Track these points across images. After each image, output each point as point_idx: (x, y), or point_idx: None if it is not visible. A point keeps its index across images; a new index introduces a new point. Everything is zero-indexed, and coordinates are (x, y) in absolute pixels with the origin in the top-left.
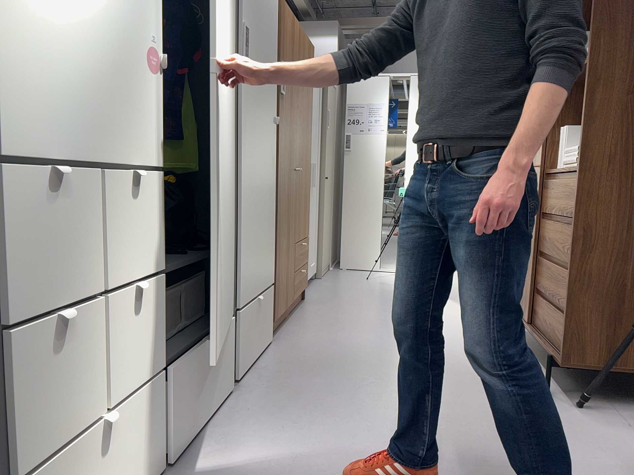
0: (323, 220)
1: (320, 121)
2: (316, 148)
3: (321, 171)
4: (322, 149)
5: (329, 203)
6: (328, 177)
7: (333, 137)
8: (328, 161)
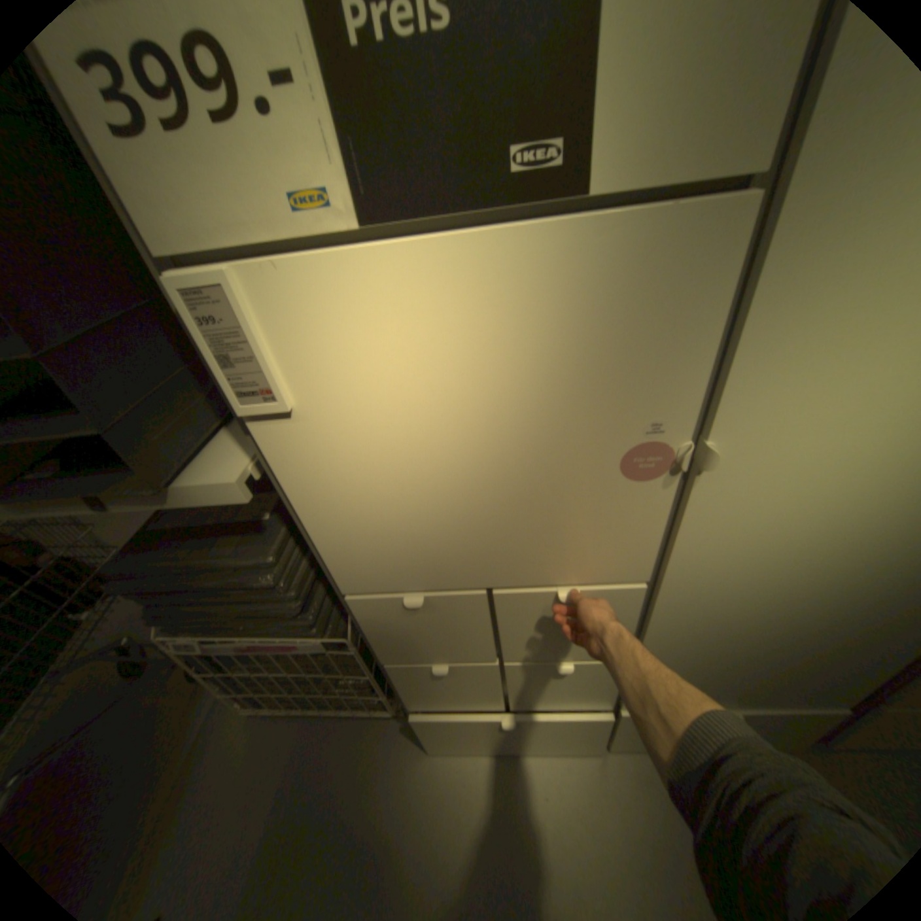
0: None
1: None
2: None
3: None
4: None
5: None
6: None
7: None
8: None
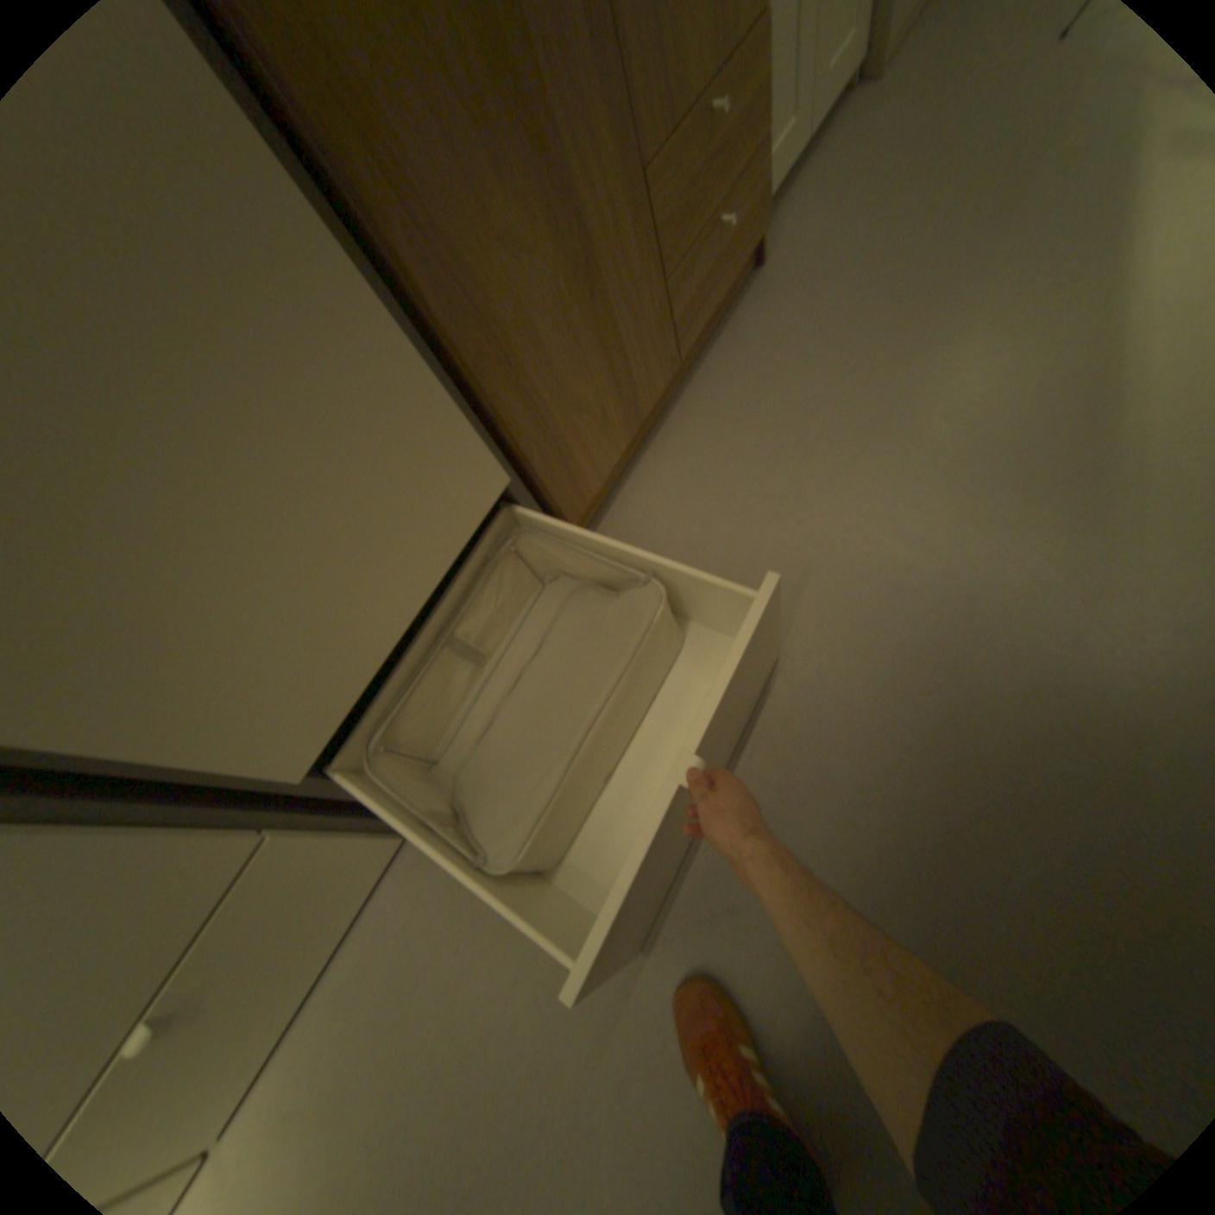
0: None
1: None
2: None
3: None
4: None
5: None
6: None
7: None
8: None
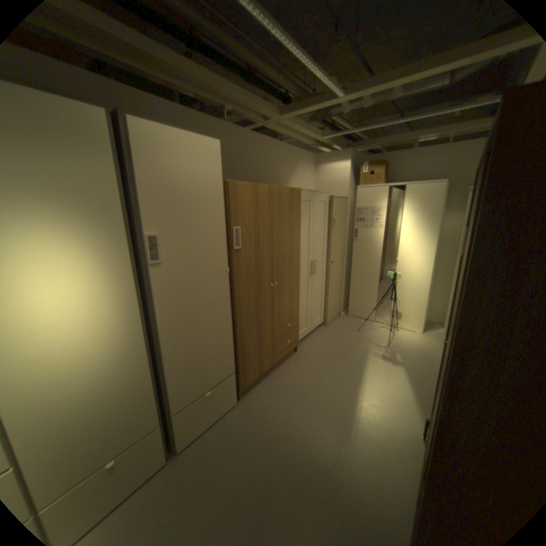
0: (328, 291)
1: (326, 227)
2: (321, 247)
3: (328, 260)
4: (328, 245)
5: (337, 276)
6: (335, 262)
7: (344, 232)
8: (334, 252)
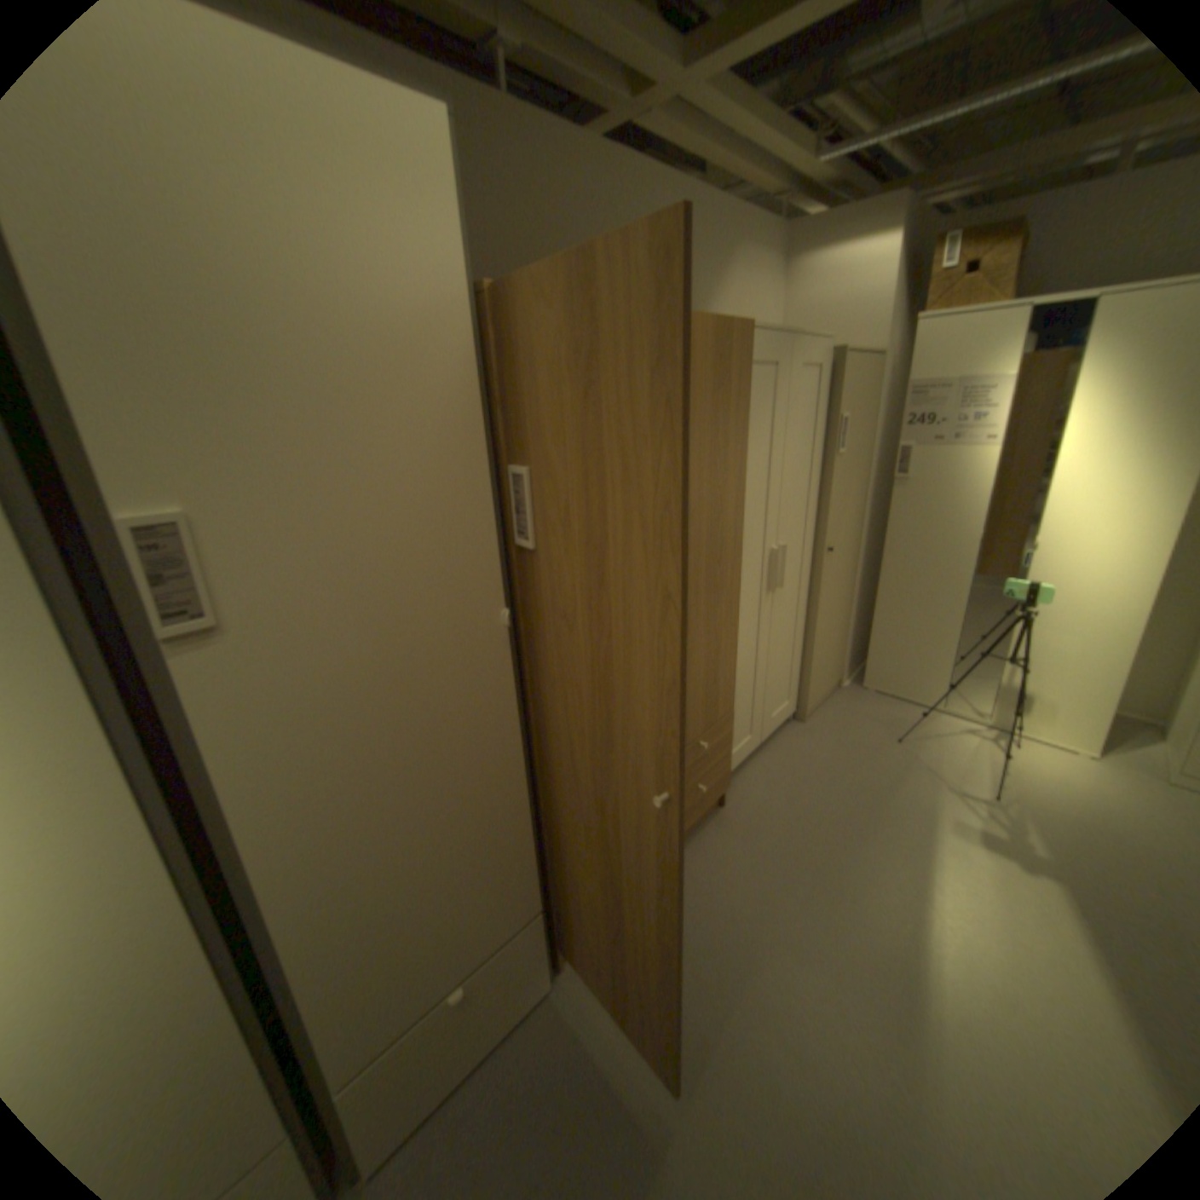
0: (815, 629)
1: (820, 445)
2: (802, 506)
3: (817, 542)
4: (822, 500)
5: (841, 587)
6: (837, 546)
7: (868, 458)
8: (838, 517)
